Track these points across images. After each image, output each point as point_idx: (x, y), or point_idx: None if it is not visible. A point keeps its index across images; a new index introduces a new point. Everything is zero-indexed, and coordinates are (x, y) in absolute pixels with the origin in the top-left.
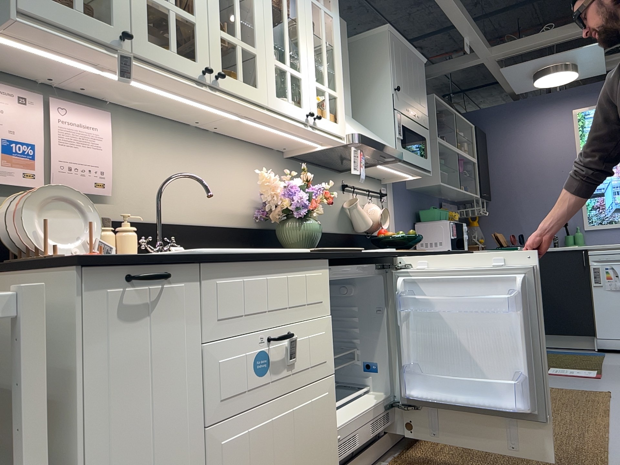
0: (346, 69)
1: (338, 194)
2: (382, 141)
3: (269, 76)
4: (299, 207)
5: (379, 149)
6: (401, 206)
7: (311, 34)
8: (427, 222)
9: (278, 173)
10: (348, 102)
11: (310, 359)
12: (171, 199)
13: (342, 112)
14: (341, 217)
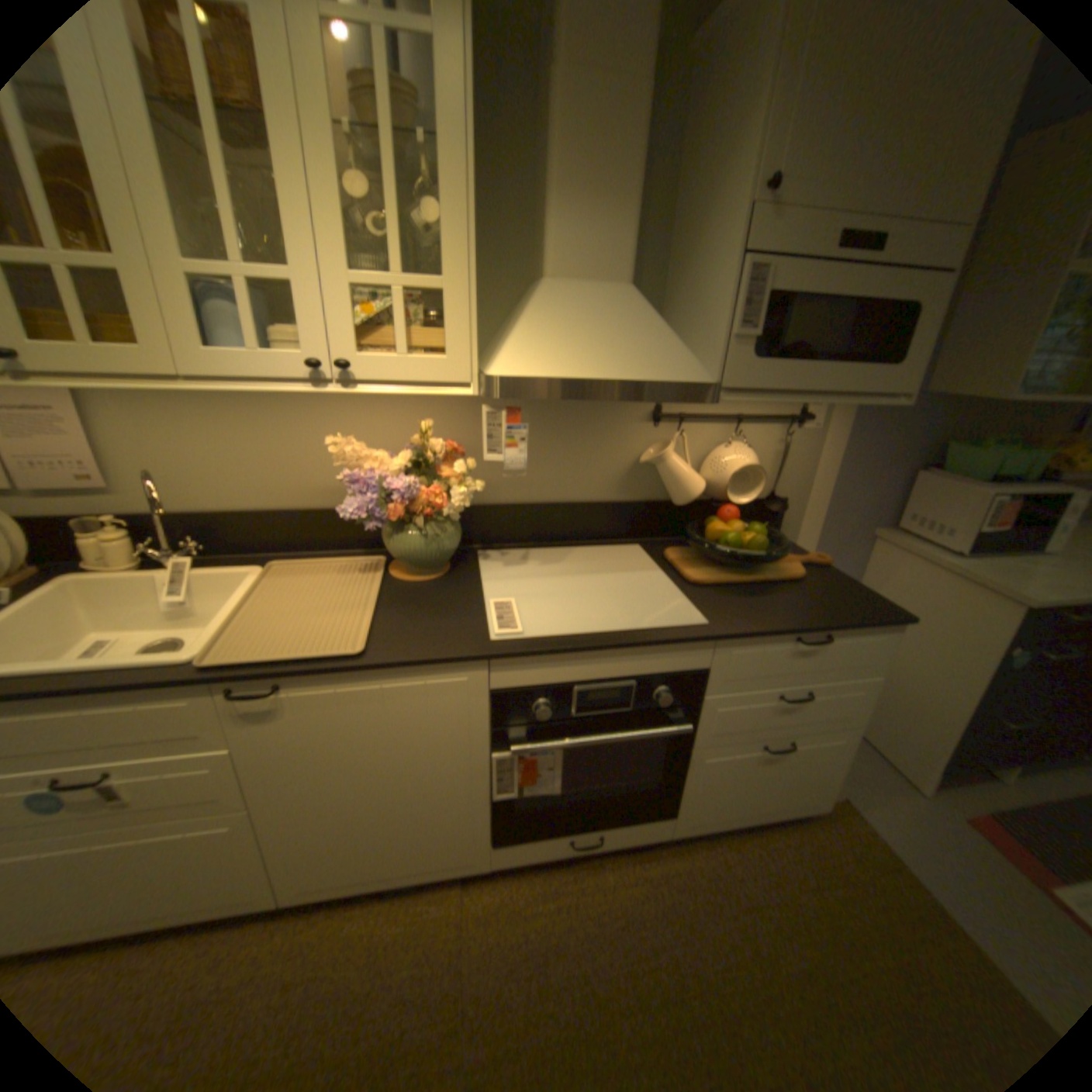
0: (623, 144)
1: (630, 431)
2: (630, 366)
3: (170, 307)
4: (374, 516)
5: (587, 398)
6: (875, 433)
7: (321, 134)
8: (952, 474)
9: (450, 413)
10: (615, 244)
11: (173, 799)
12: (213, 478)
13: (463, 322)
14: (634, 474)
